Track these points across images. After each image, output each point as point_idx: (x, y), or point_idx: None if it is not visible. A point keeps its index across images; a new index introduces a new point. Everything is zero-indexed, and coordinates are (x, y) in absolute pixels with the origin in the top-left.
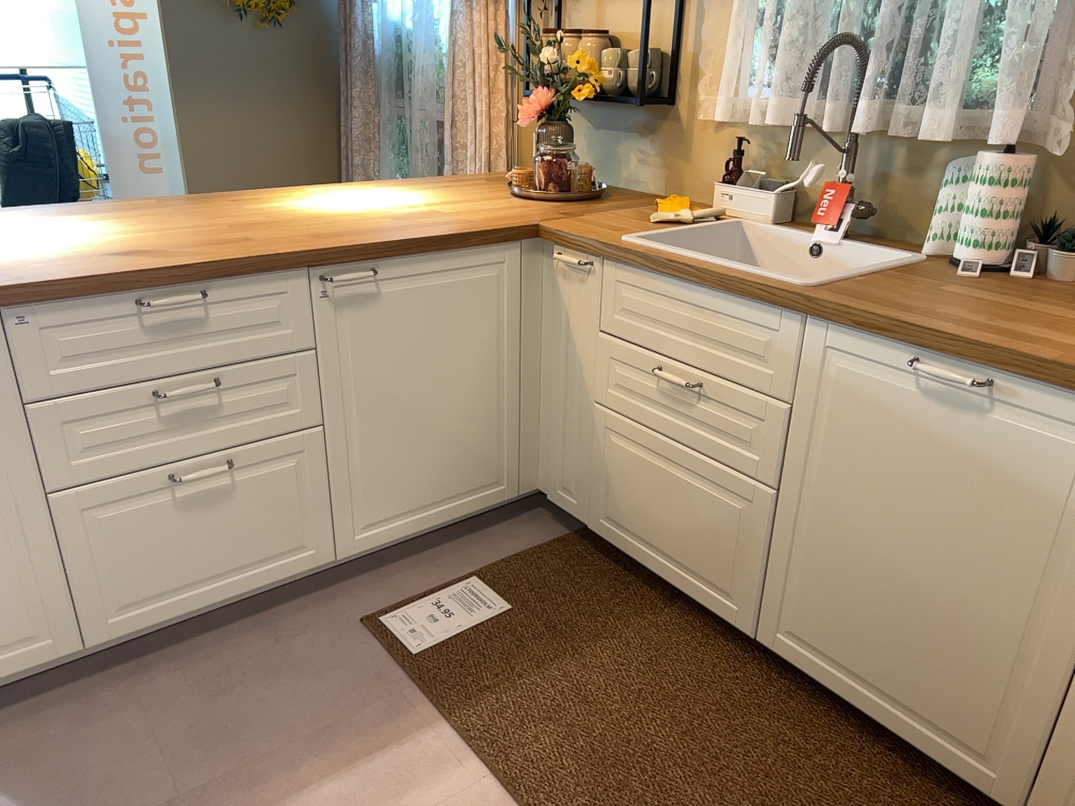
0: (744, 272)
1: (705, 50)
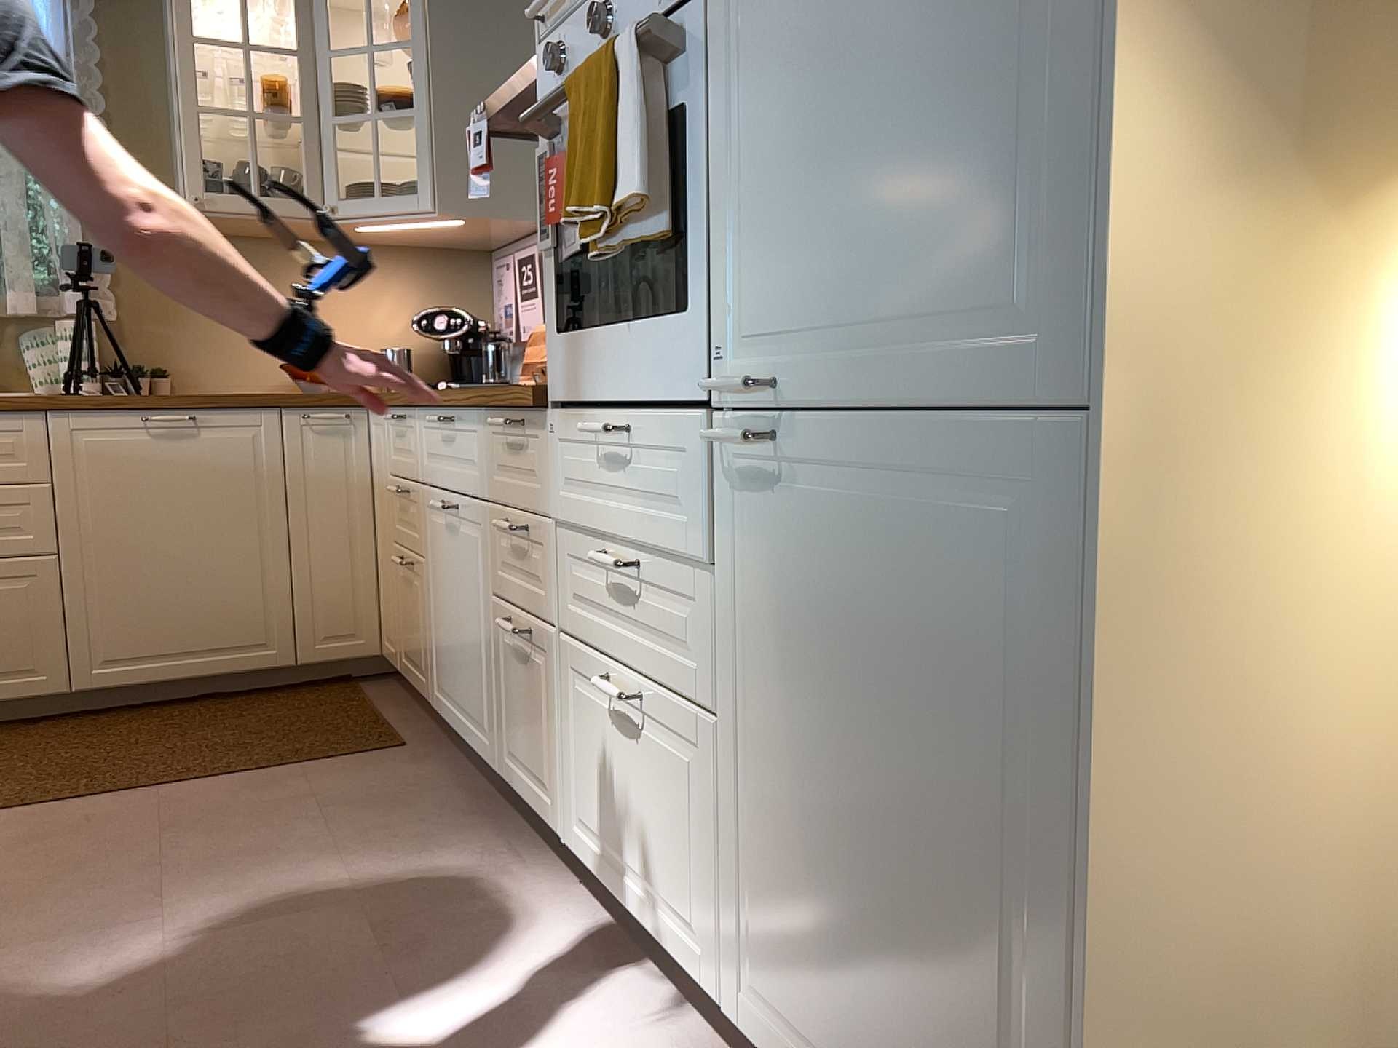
0: None
1: None
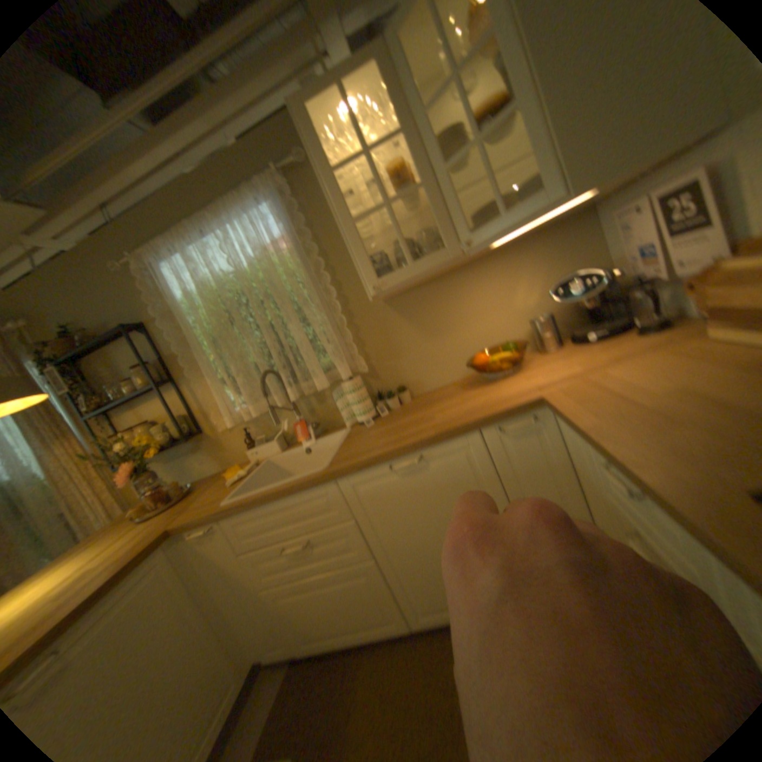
0: (295, 479)
1: (205, 402)
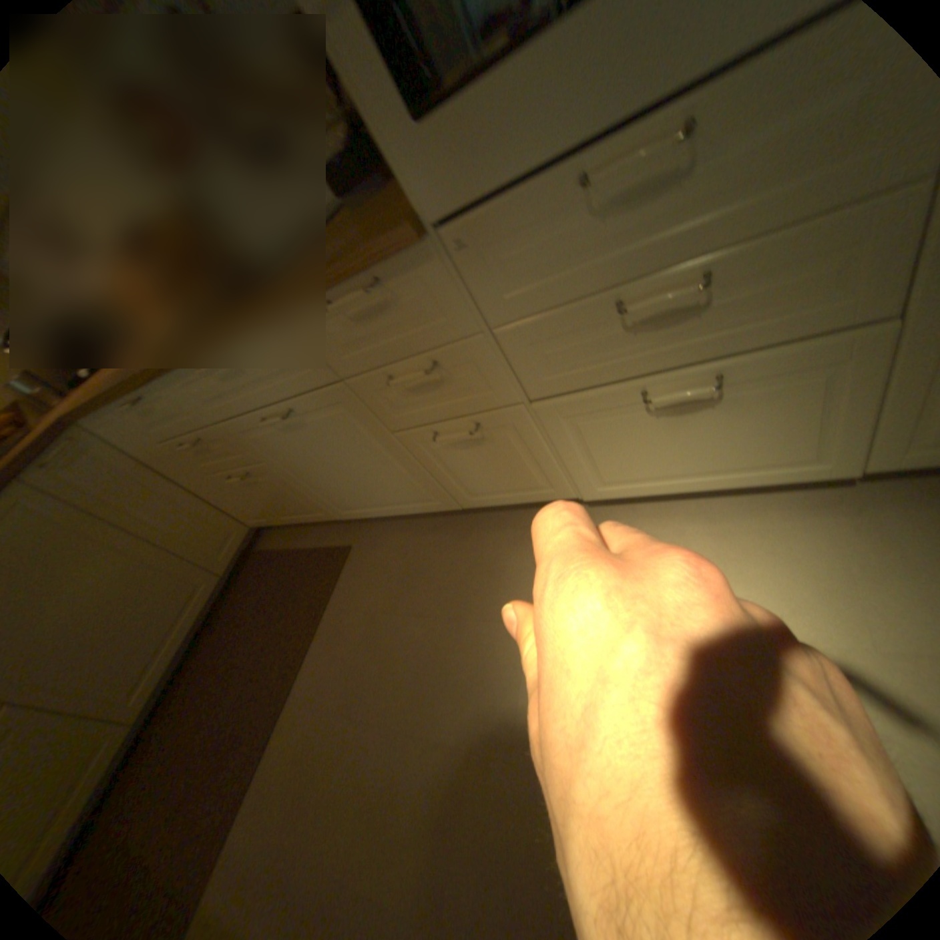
0: None
1: None
